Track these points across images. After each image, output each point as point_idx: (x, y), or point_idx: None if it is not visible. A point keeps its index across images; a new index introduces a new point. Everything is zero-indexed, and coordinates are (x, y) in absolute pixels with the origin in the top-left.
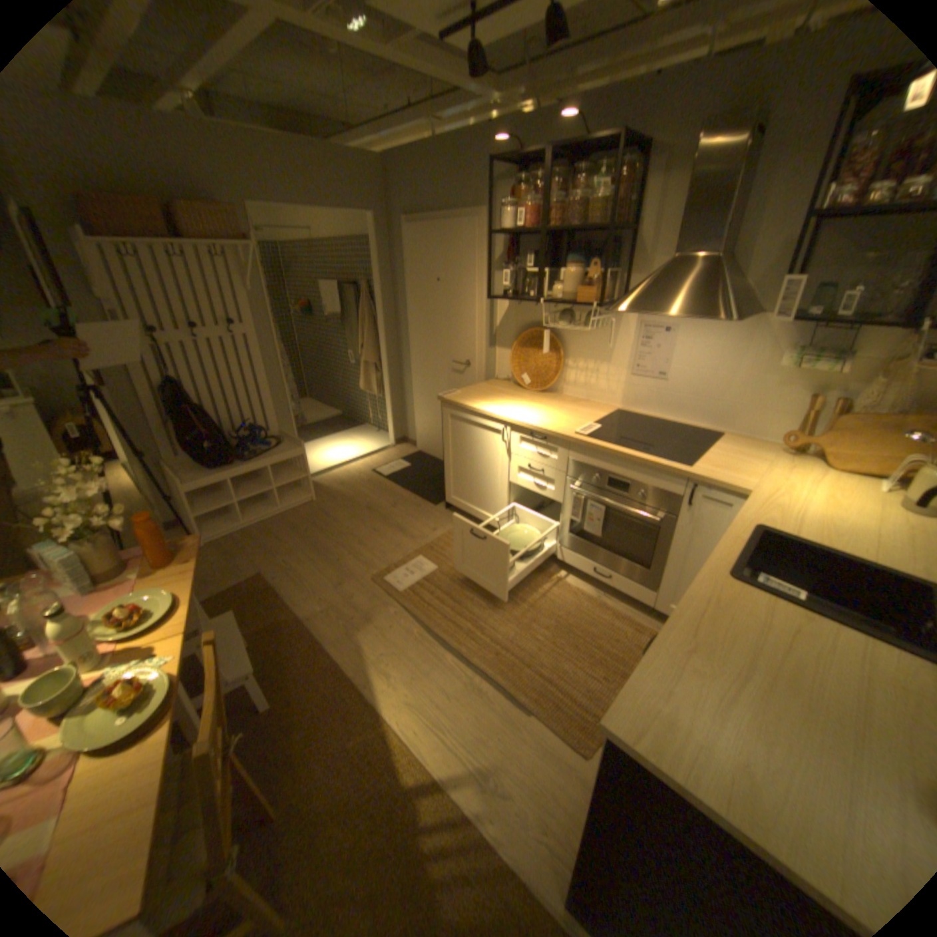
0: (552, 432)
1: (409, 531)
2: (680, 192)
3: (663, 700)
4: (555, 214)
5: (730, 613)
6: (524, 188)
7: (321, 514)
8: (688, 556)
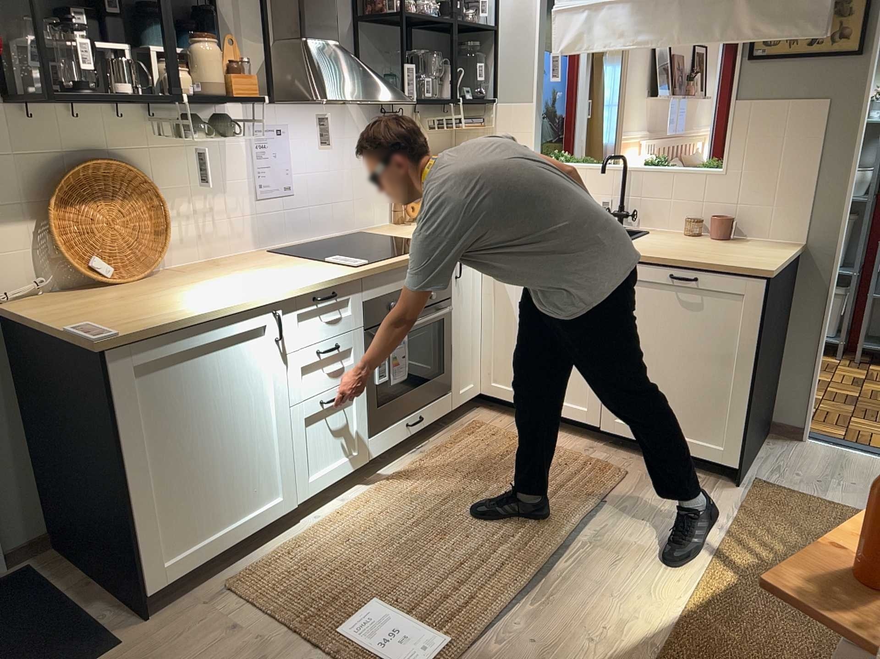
0: (345, 275)
1: None
2: None
3: (739, 262)
4: None
5: (650, 250)
6: None
7: None
8: (462, 330)
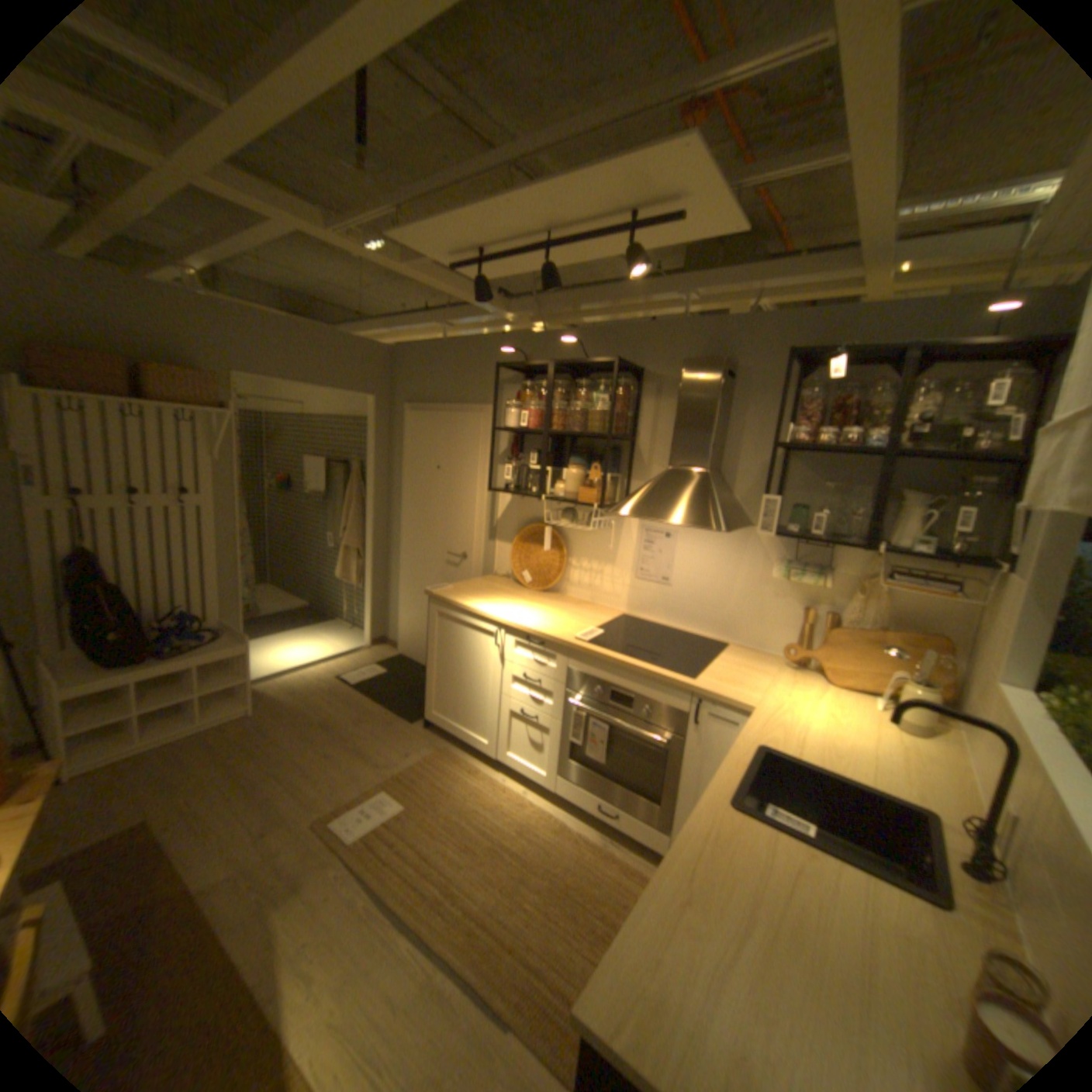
0: (550, 636)
1: (371, 758)
2: (670, 414)
3: (649, 973)
4: (558, 419)
5: (728, 853)
6: (529, 393)
7: (255, 735)
8: (700, 788)
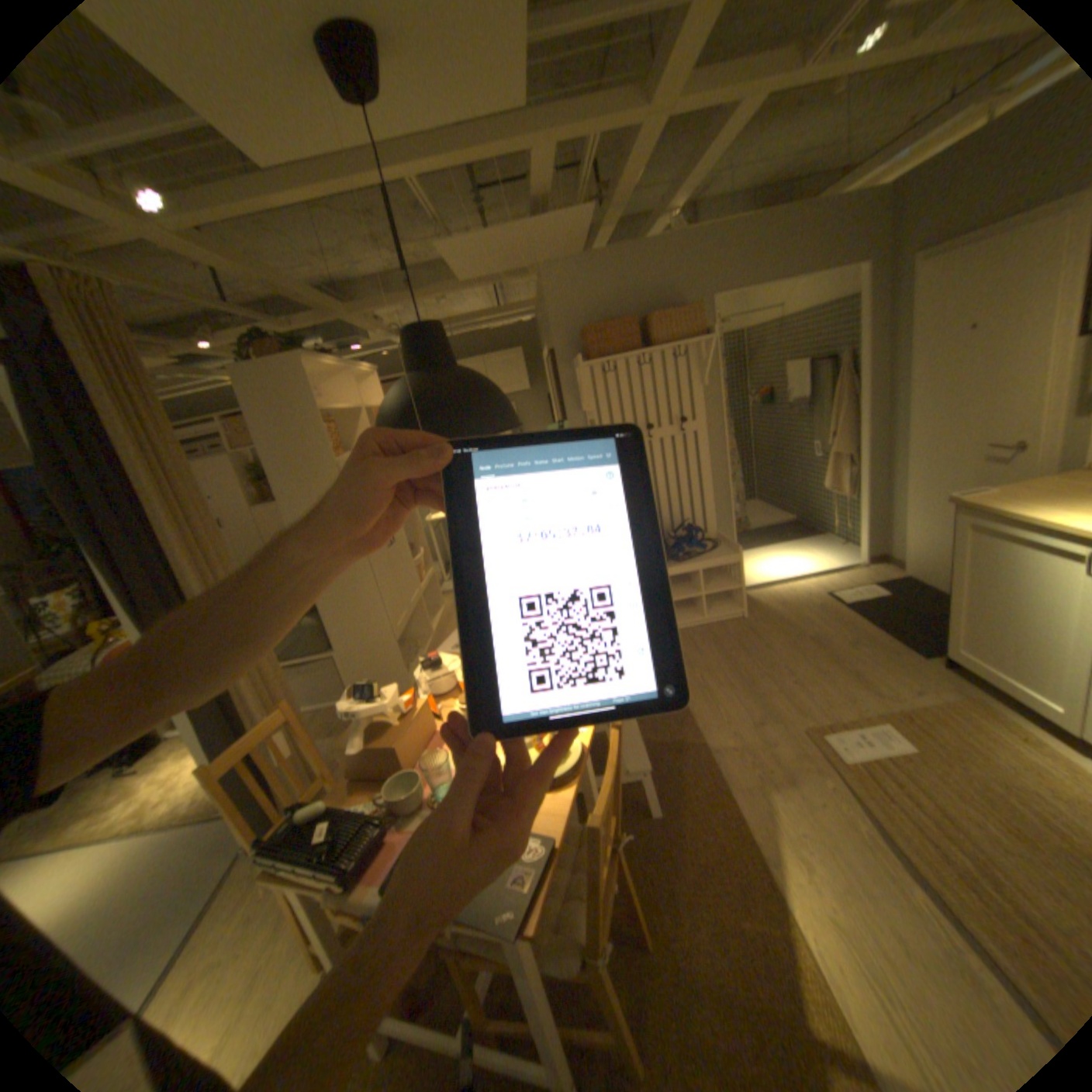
0: None
1: (875, 685)
2: None
3: None
4: None
5: None
6: None
7: (753, 635)
8: None
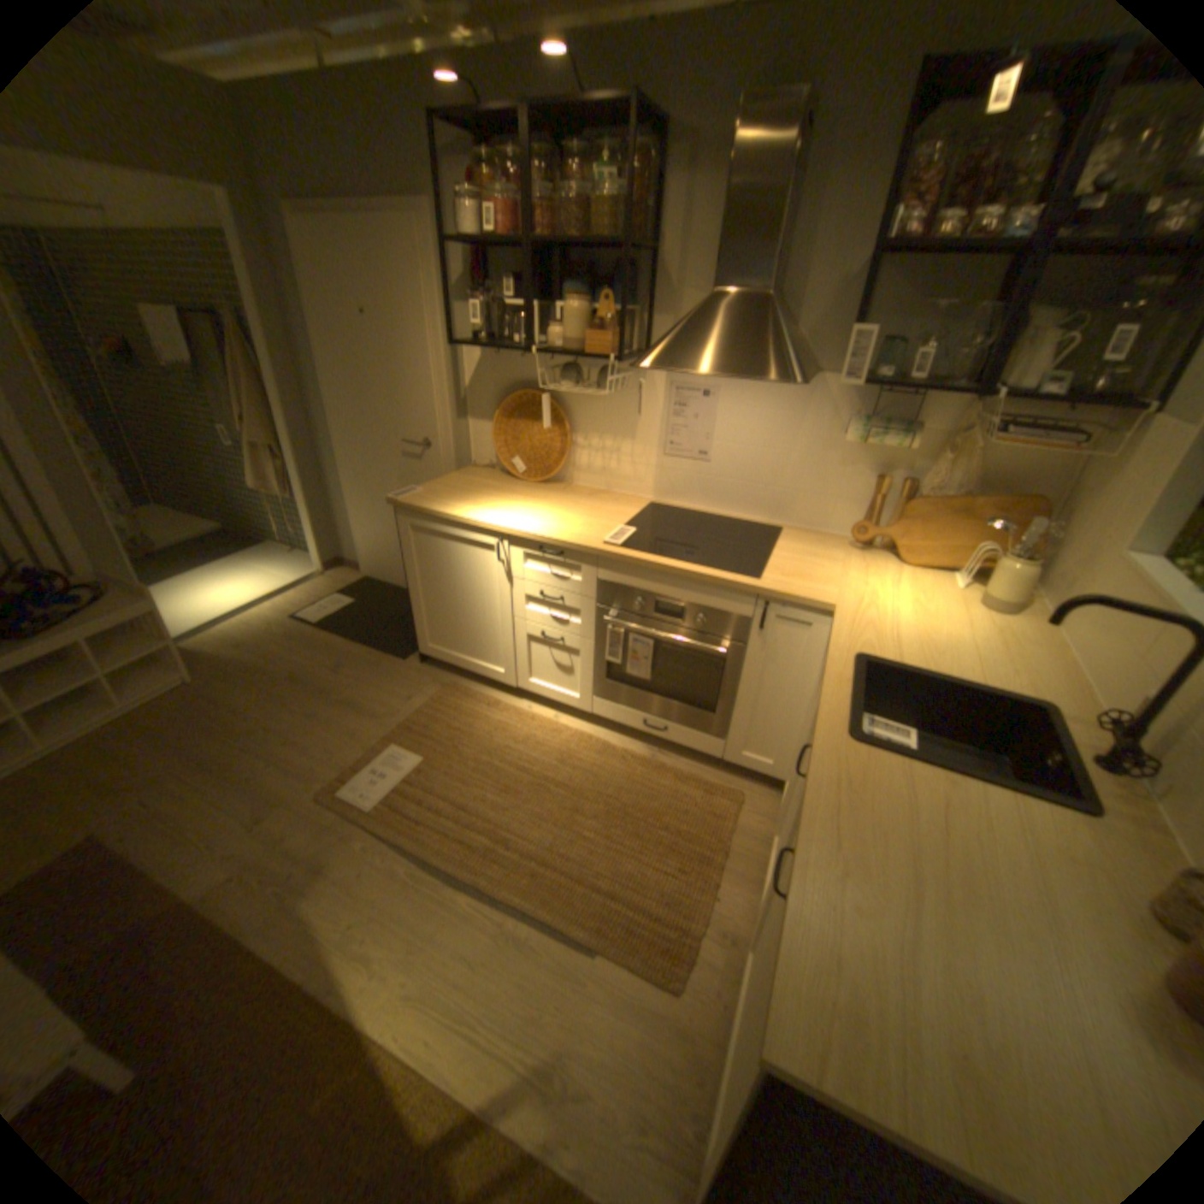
0: (573, 544)
1: (367, 708)
2: (712, 200)
3: (832, 976)
4: (541, 218)
5: (866, 797)
6: (488, 172)
7: (207, 704)
8: (762, 691)
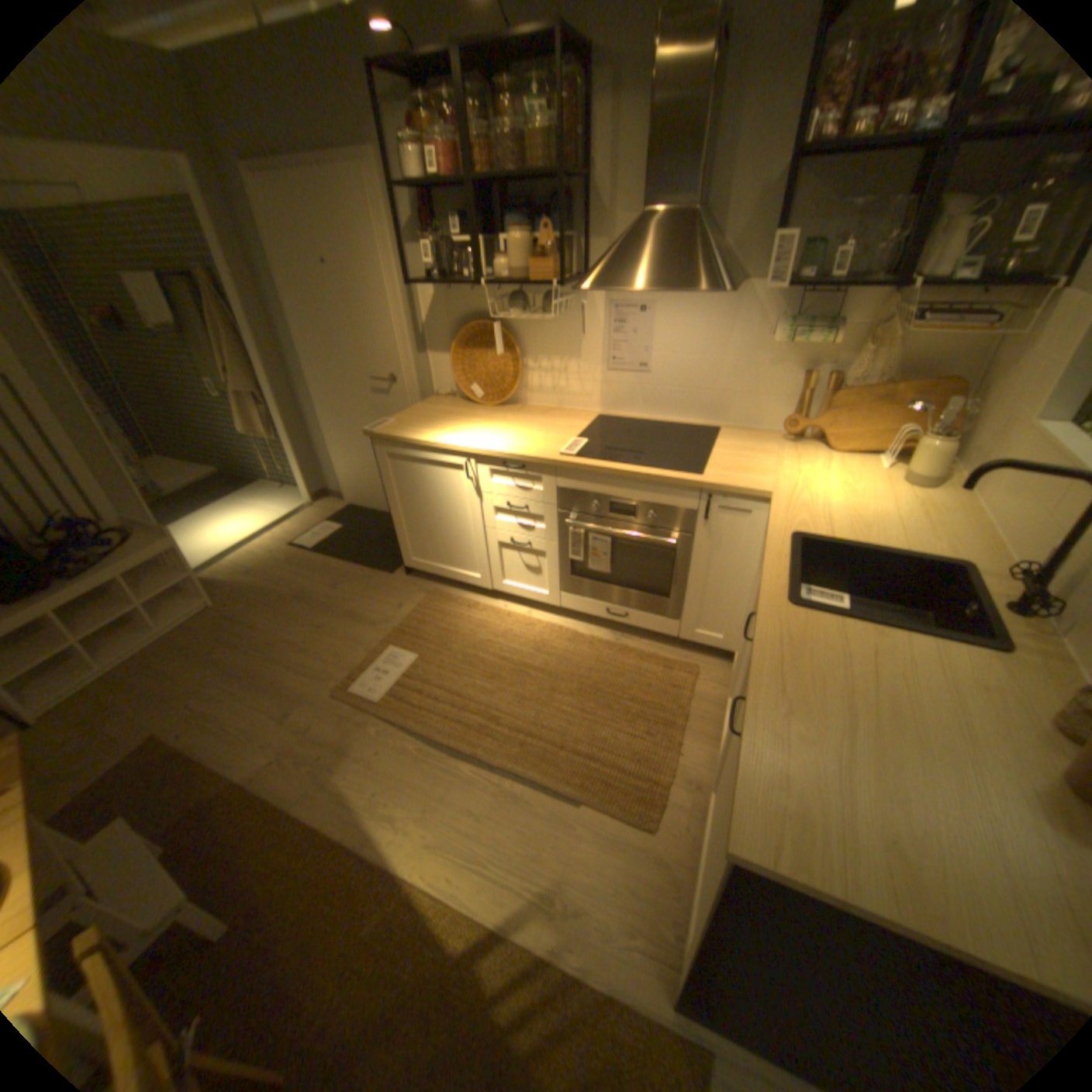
0: (532, 457)
1: (365, 616)
2: (637, 122)
3: (782, 790)
4: (478, 156)
5: (806, 650)
6: (426, 116)
7: (229, 623)
8: (710, 575)
